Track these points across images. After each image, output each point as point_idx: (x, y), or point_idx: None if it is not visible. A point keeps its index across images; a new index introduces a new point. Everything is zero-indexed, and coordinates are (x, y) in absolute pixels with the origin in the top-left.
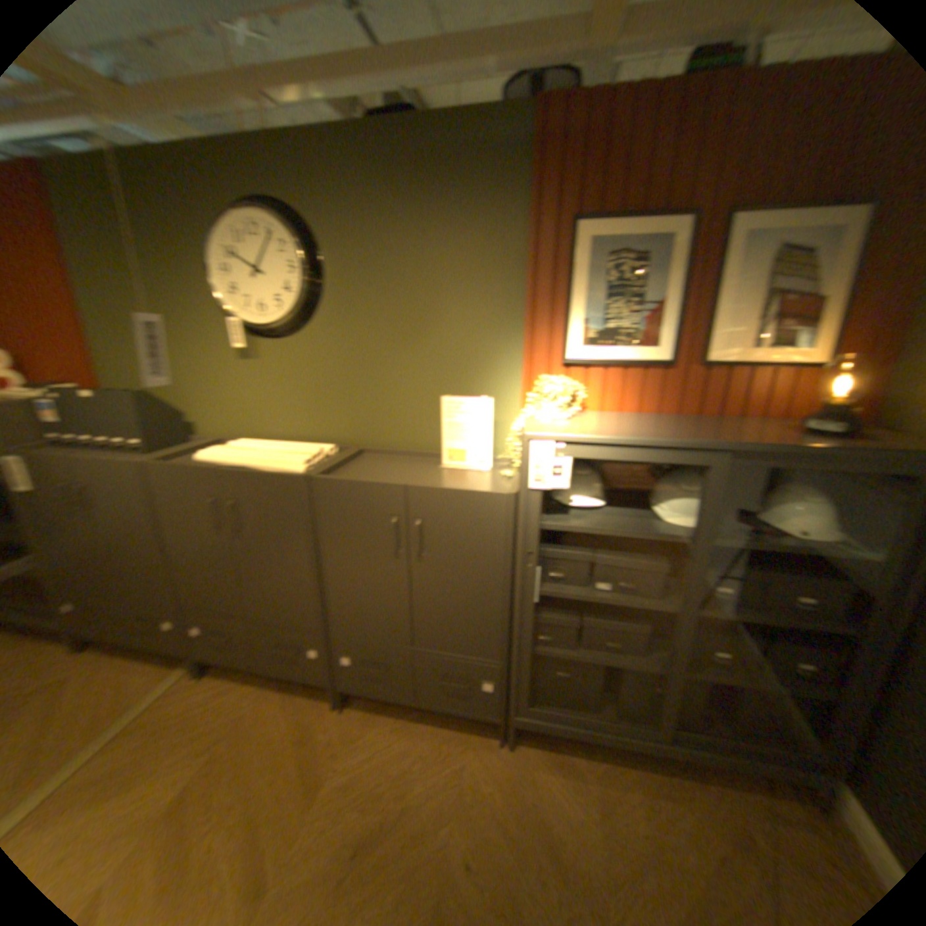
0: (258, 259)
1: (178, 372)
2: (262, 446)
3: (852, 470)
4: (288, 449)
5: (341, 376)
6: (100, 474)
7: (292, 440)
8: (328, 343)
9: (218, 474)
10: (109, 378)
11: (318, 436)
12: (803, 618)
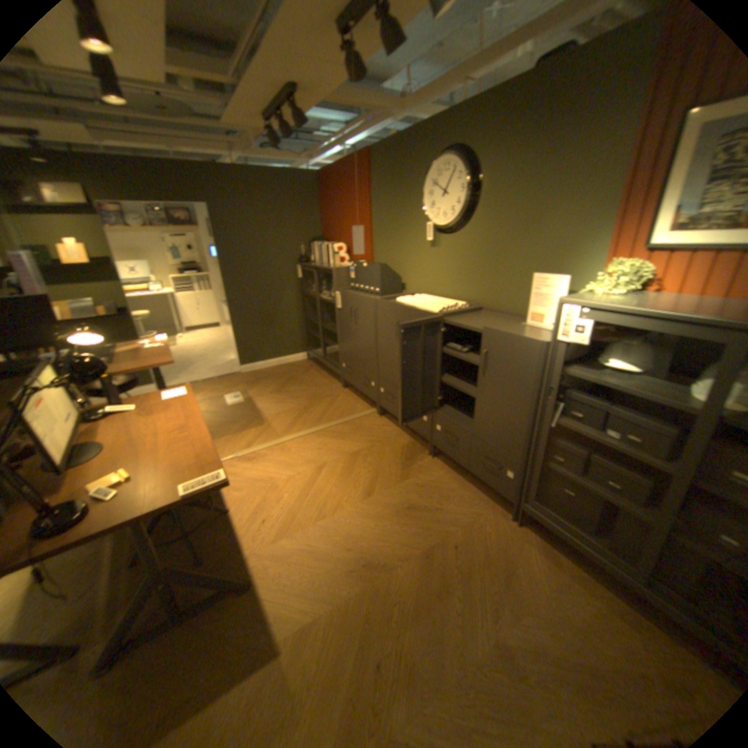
0: (449, 185)
1: (406, 254)
2: (430, 298)
3: None
4: (442, 301)
5: (482, 258)
6: (364, 303)
7: (449, 298)
8: (478, 235)
9: (403, 308)
10: (380, 258)
11: (463, 297)
12: None
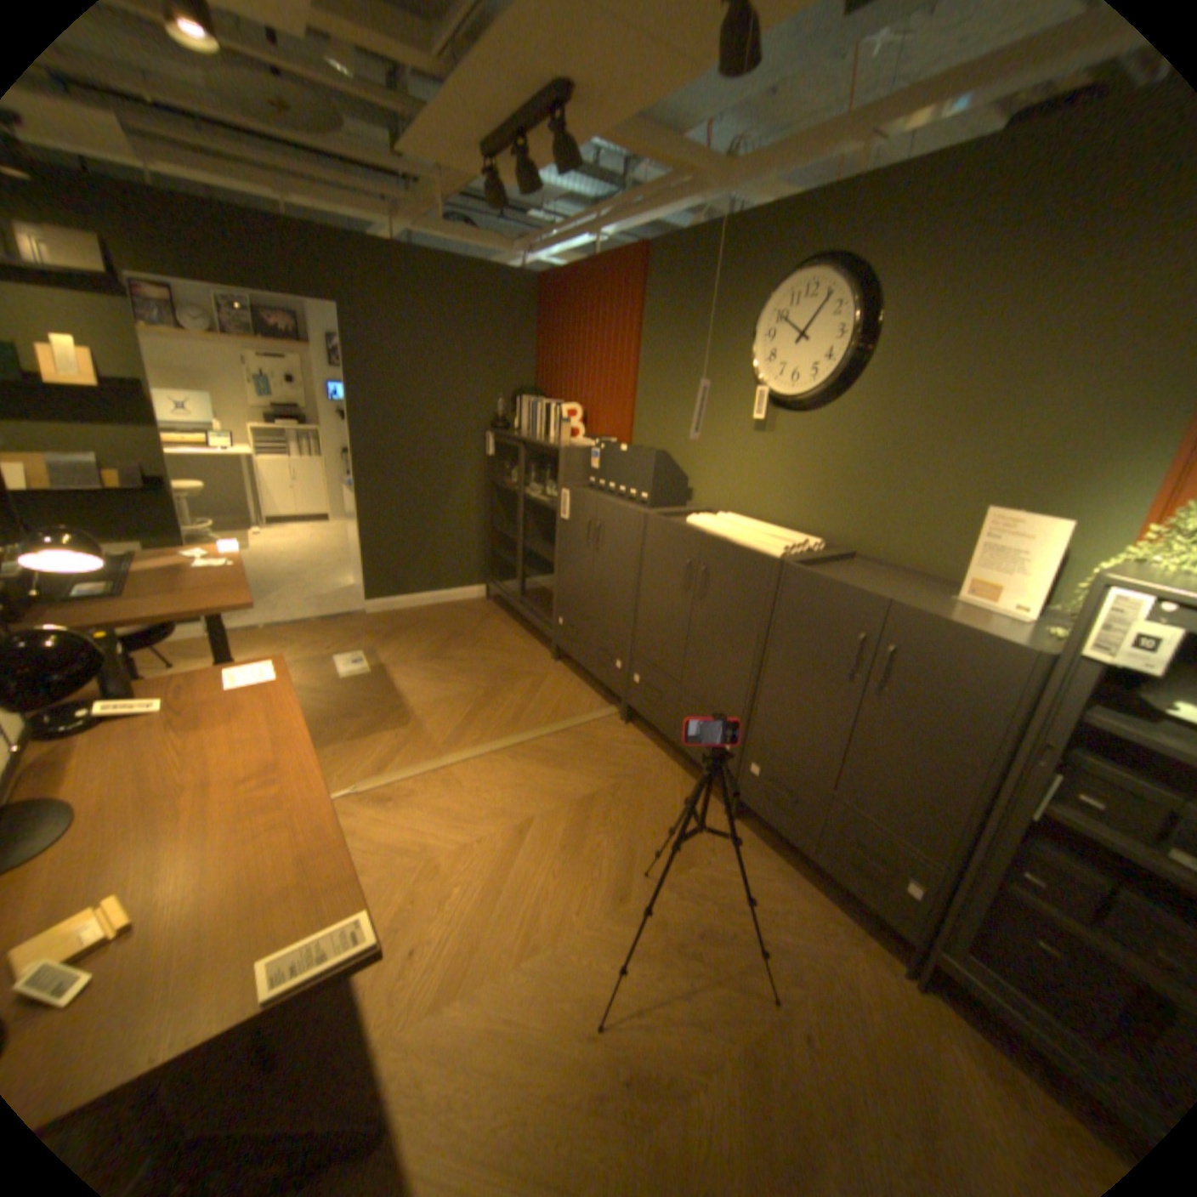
0: (811, 323)
1: (699, 438)
2: (750, 524)
3: None
4: (775, 532)
5: (862, 462)
6: (618, 518)
7: (782, 525)
8: (860, 421)
9: (705, 539)
10: (645, 438)
11: (812, 528)
12: None
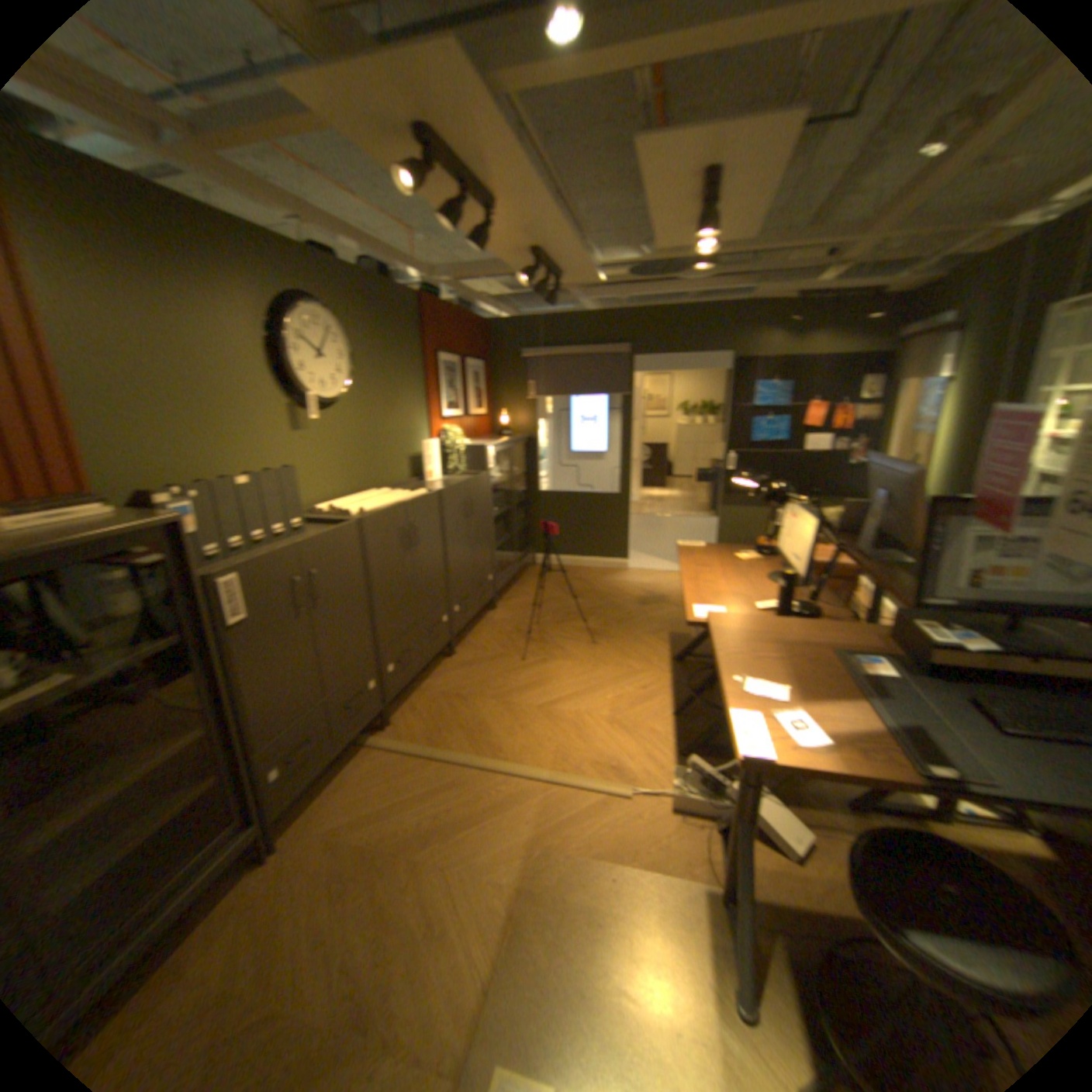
0: (319, 345)
1: (229, 452)
2: (355, 498)
3: (521, 443)
4: (372, 494)
5: (360, 437)
6: (331, 544)
7: (334, 498)
8: (351, 412)
9: (405, 506)
10: (118, 477)
11: (350, 489)
12: (518, 498)
